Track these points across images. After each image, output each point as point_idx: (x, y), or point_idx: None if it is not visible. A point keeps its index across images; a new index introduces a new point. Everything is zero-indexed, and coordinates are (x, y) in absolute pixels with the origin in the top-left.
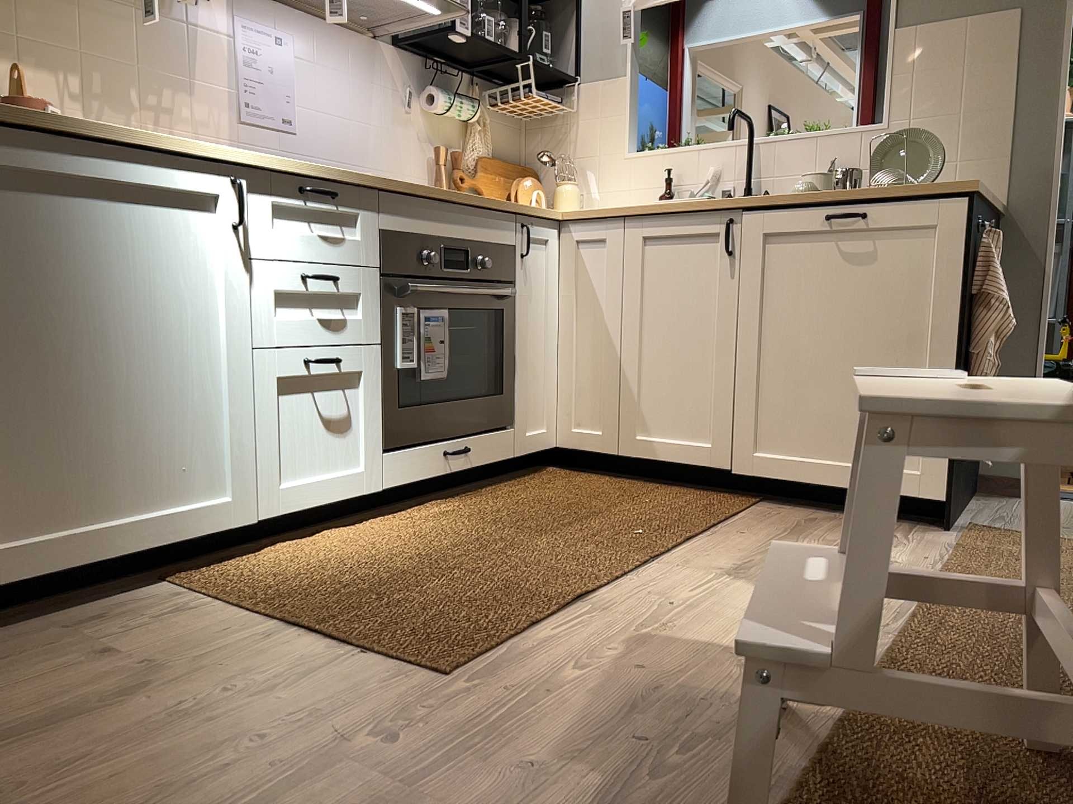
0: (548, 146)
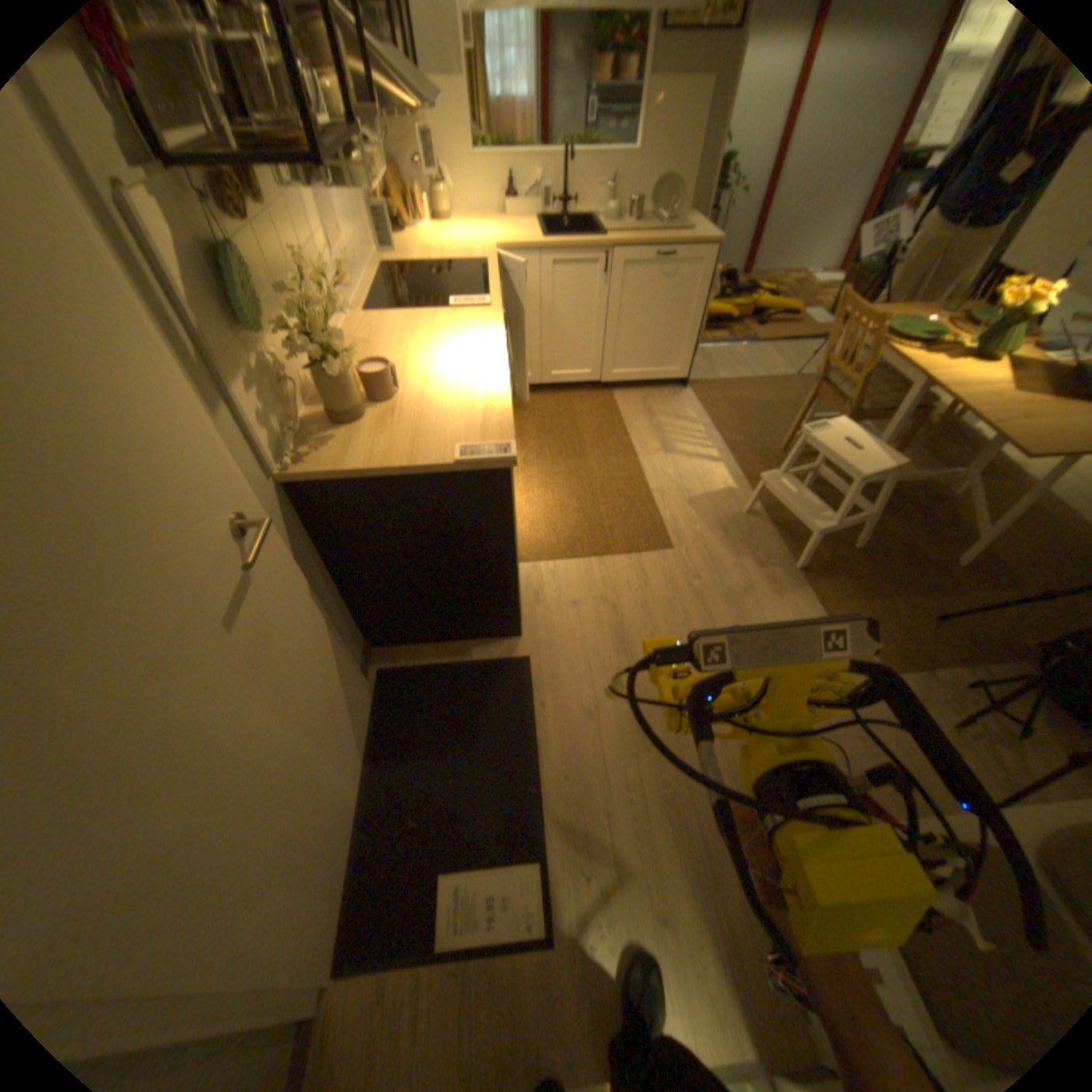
0: (399, 135)
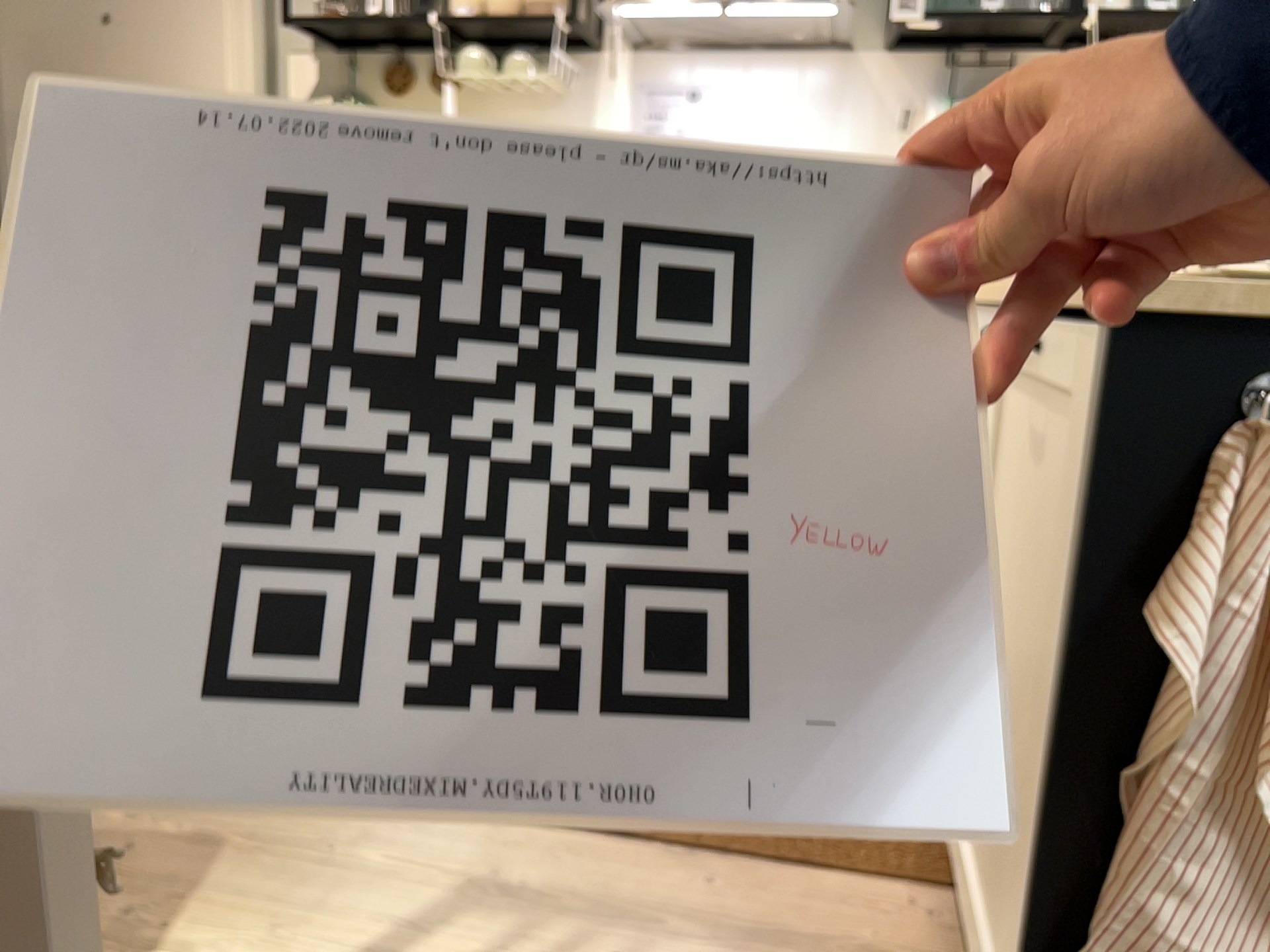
0: None
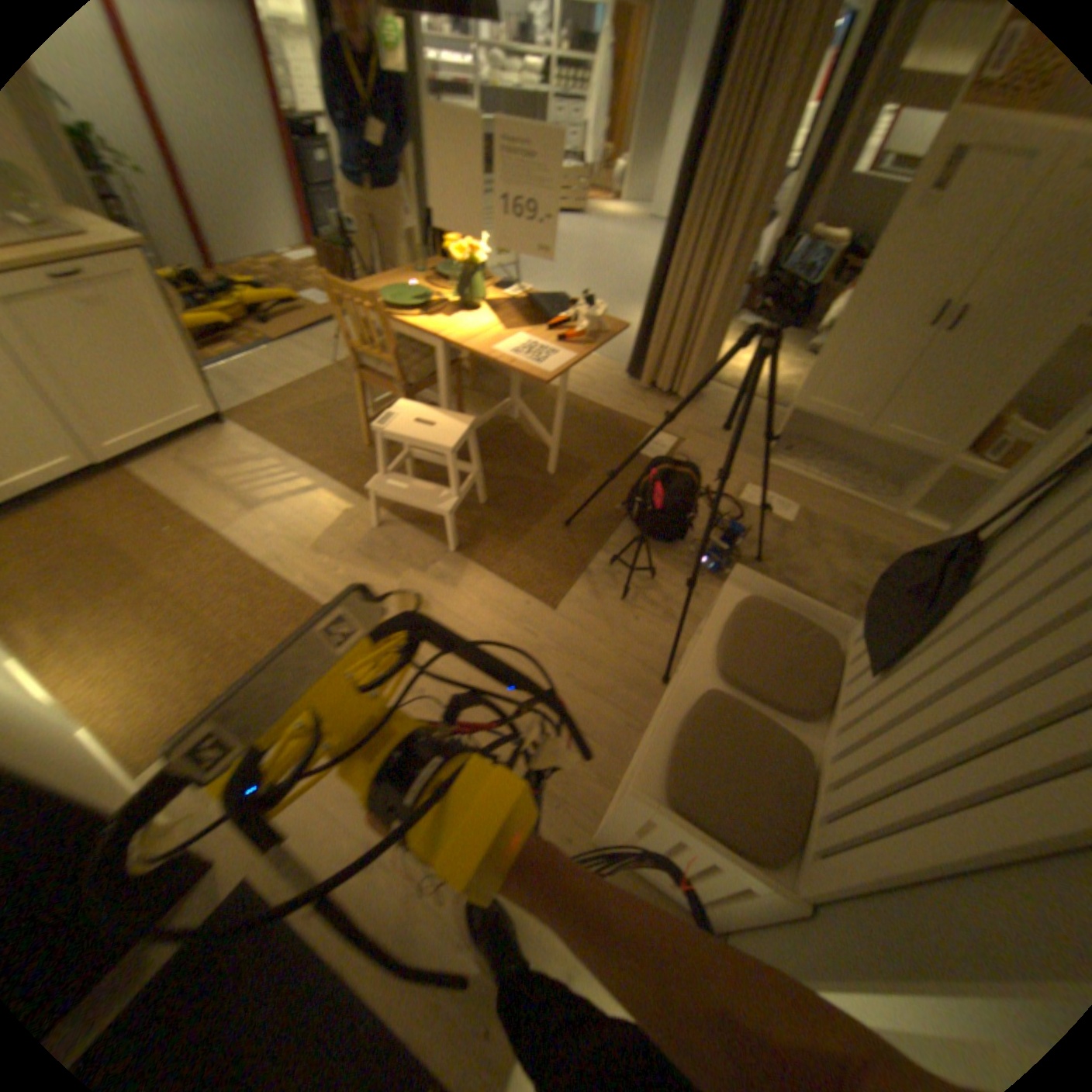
0: None
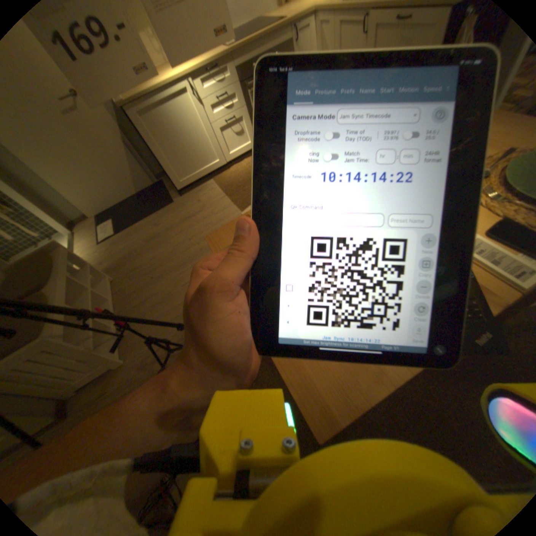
0: None
